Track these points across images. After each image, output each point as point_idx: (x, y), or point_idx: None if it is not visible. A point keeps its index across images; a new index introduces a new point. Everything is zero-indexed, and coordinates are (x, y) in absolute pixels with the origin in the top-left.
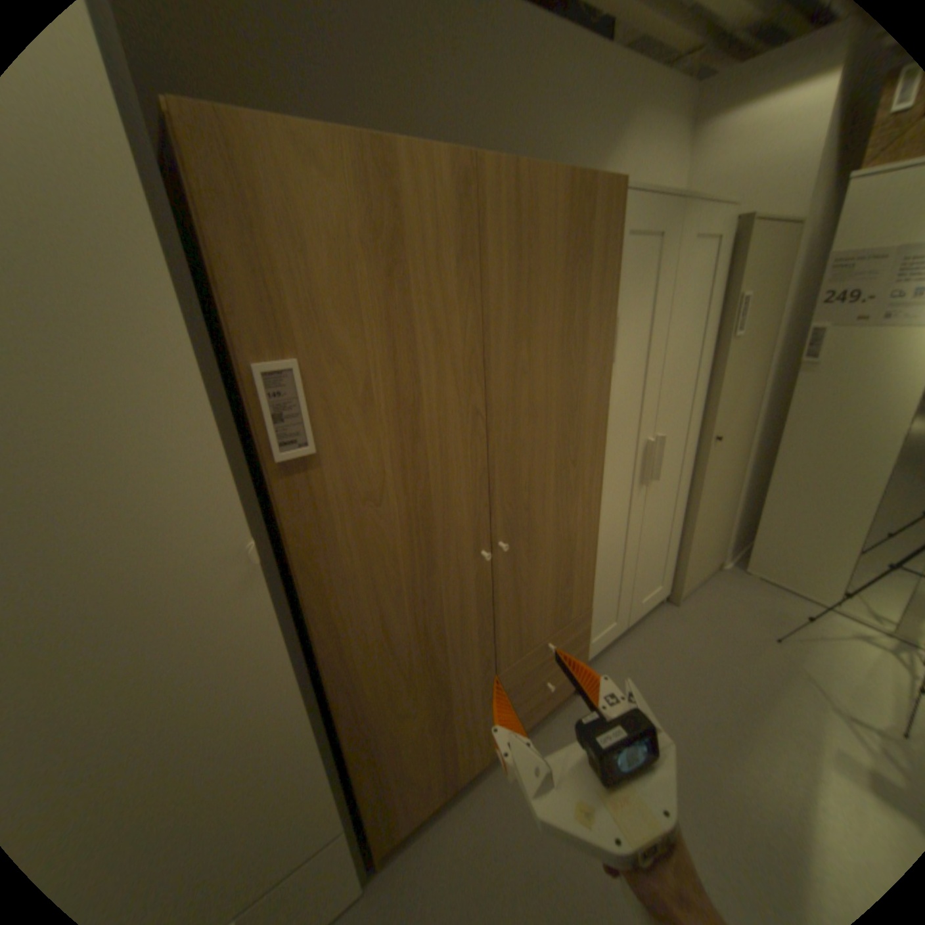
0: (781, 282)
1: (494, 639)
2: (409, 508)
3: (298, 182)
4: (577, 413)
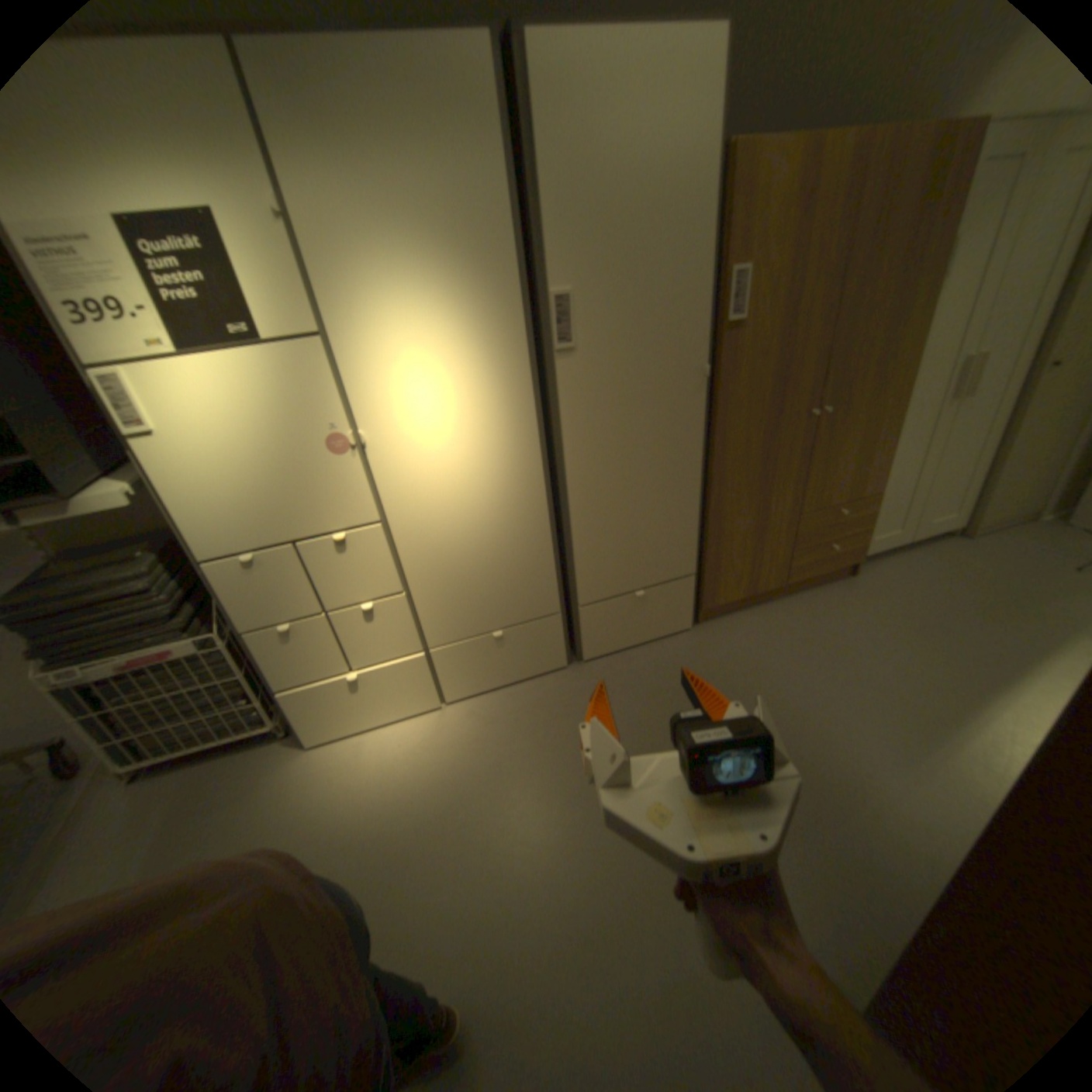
0: None
1: (805, 486)
2: (779, 366)
3: (775, 168)
4: (905, 316)
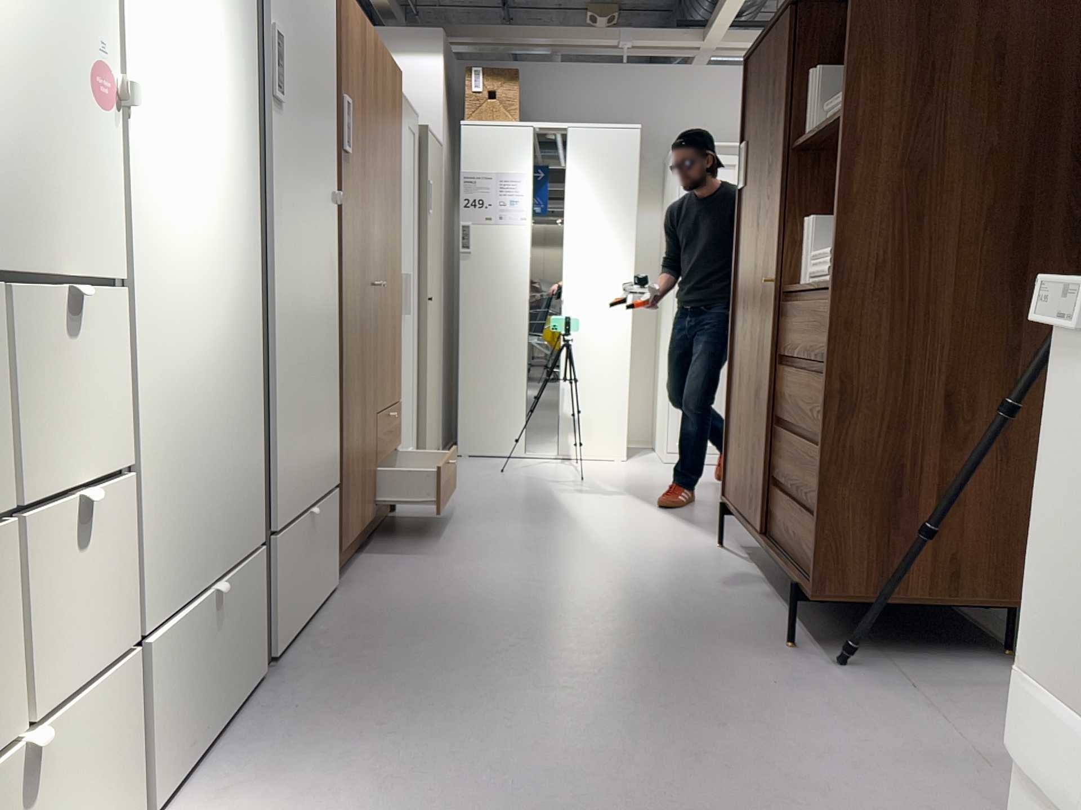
0: (440, 185)
1: (375, 374)
2: (361, 220)
3: (353, 24)
4: (395, 210)
